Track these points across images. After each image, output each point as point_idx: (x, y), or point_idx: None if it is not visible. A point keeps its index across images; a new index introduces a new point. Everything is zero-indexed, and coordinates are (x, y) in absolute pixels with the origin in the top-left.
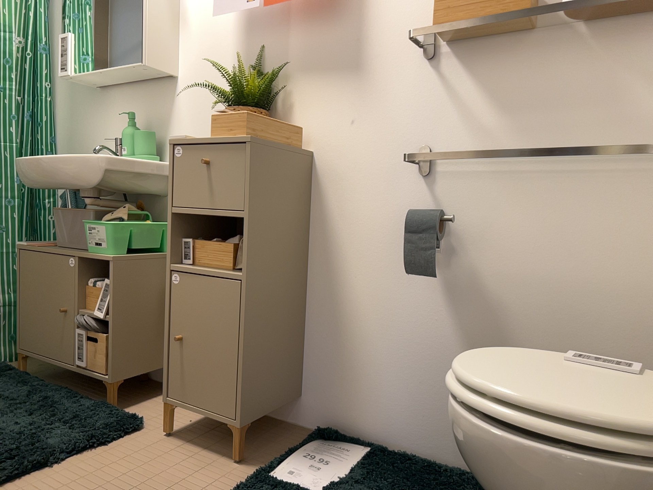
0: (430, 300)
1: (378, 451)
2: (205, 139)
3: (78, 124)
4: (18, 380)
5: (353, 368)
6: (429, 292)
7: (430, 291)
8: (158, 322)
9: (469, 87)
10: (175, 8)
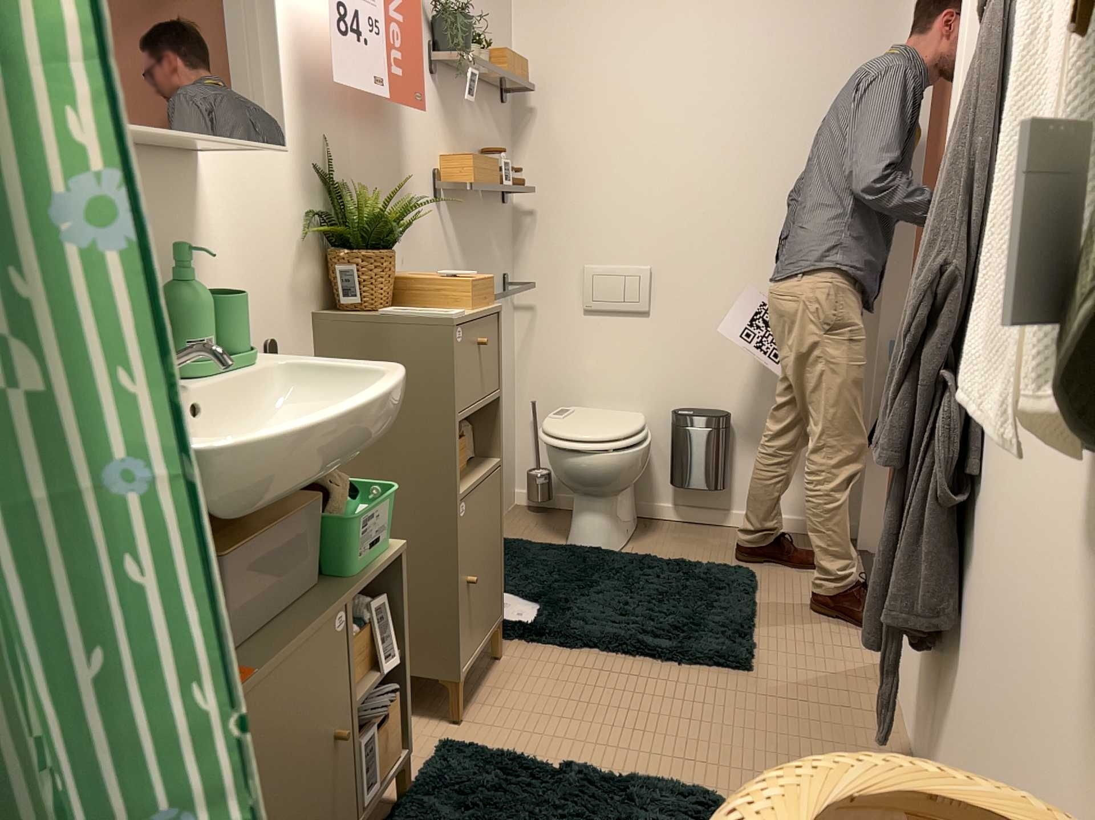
0: None
1: None
2: (478, 312)
3: None
4: None
5: None
6: None
7: None
8: None
9: (455, 235)
10: None
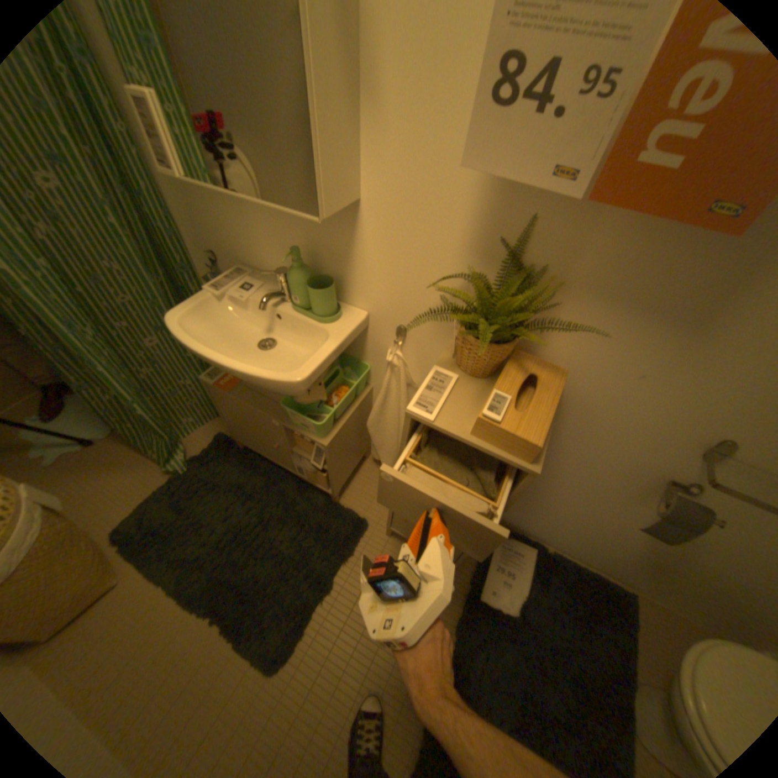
0: (637, 517)
1: (545, 558)
2: (466, 436)
3: (198, 200)
4: (248, 466)
5: (536, 510)
6: (640, 515)
7: (643, 517)
8: (360, 443)
9: None
10: (355, 60)
